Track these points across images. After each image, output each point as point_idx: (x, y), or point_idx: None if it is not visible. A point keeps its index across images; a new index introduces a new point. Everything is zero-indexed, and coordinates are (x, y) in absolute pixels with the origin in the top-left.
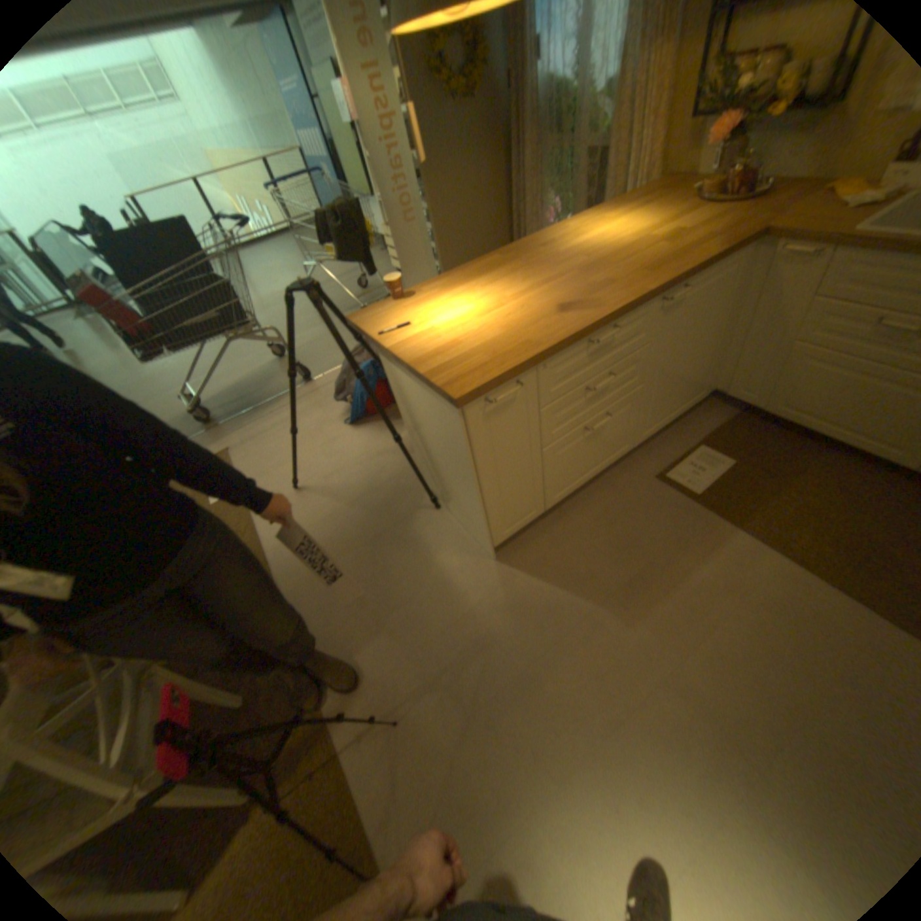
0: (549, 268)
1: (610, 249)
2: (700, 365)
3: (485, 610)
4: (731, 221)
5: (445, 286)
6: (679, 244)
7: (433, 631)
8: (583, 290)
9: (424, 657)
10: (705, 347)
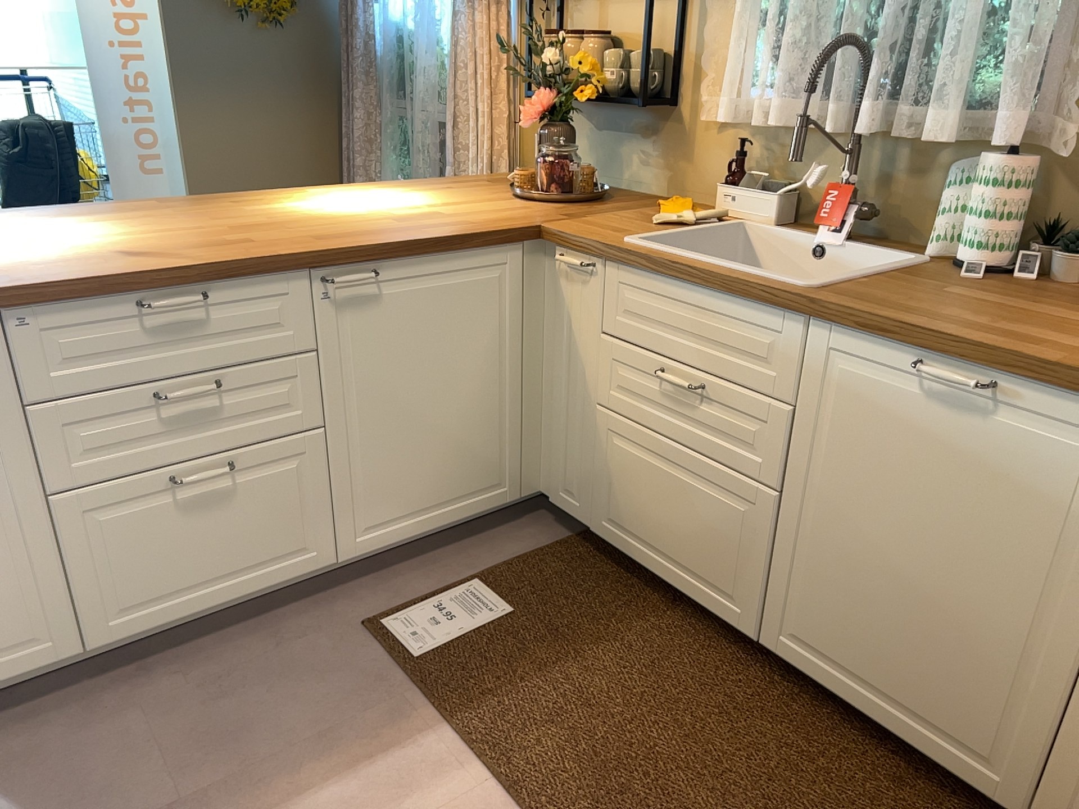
0: (201, 220)
1: (316, 216)
2: (472, 430)
3: None
4: (509, 215)
5: (21, 217)
6: (406, 223)
7: None
8: (198, 243)
9: None
10: (471, 397)
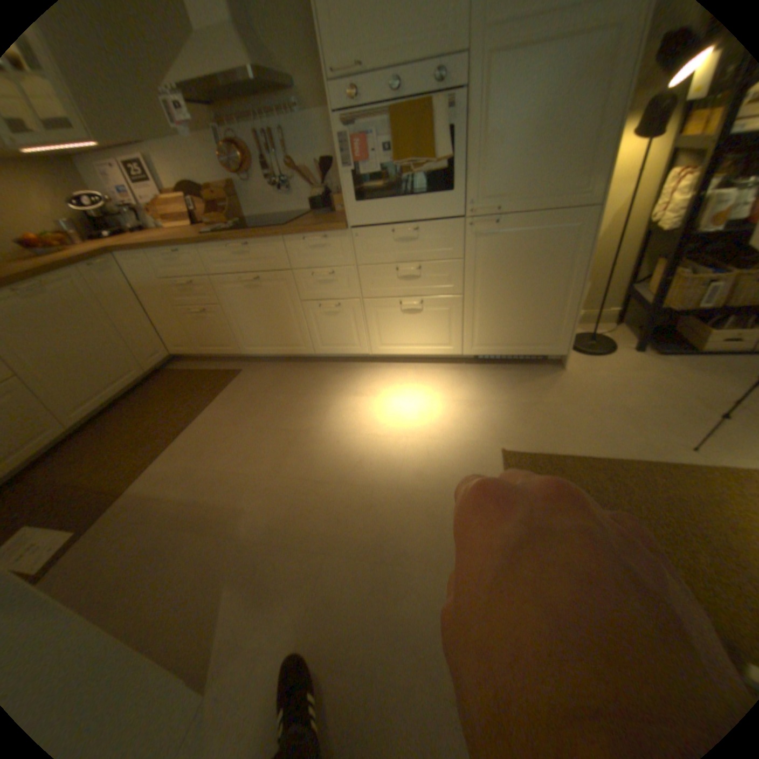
0: None
1: None
2: None
3: (280, 643)
4: None
5: None
6: None
7: (341, 688)
8: None
9: (374, 665)
10: None
